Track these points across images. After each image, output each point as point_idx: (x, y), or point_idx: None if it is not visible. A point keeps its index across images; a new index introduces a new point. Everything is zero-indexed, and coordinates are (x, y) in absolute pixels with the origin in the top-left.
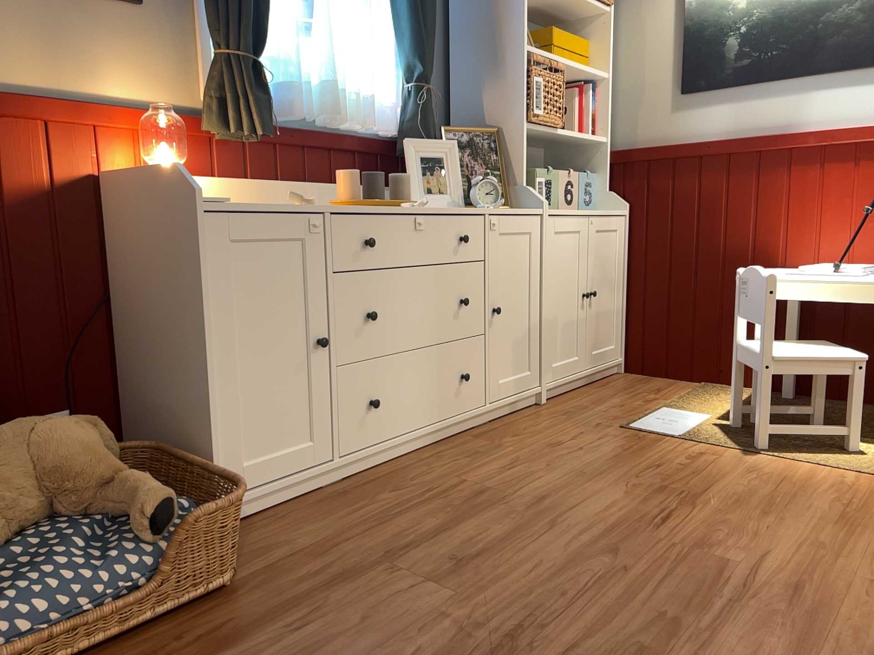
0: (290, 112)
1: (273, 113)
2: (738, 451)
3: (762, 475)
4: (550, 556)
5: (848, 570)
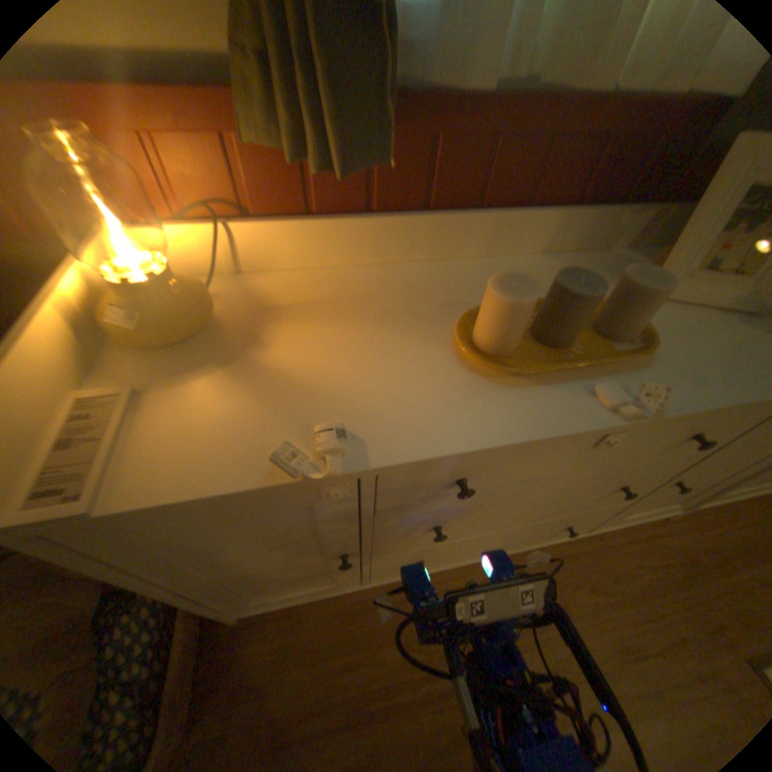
0: (464, 70)
1: (435, 65)
2: None
3: None
4: None
5: None
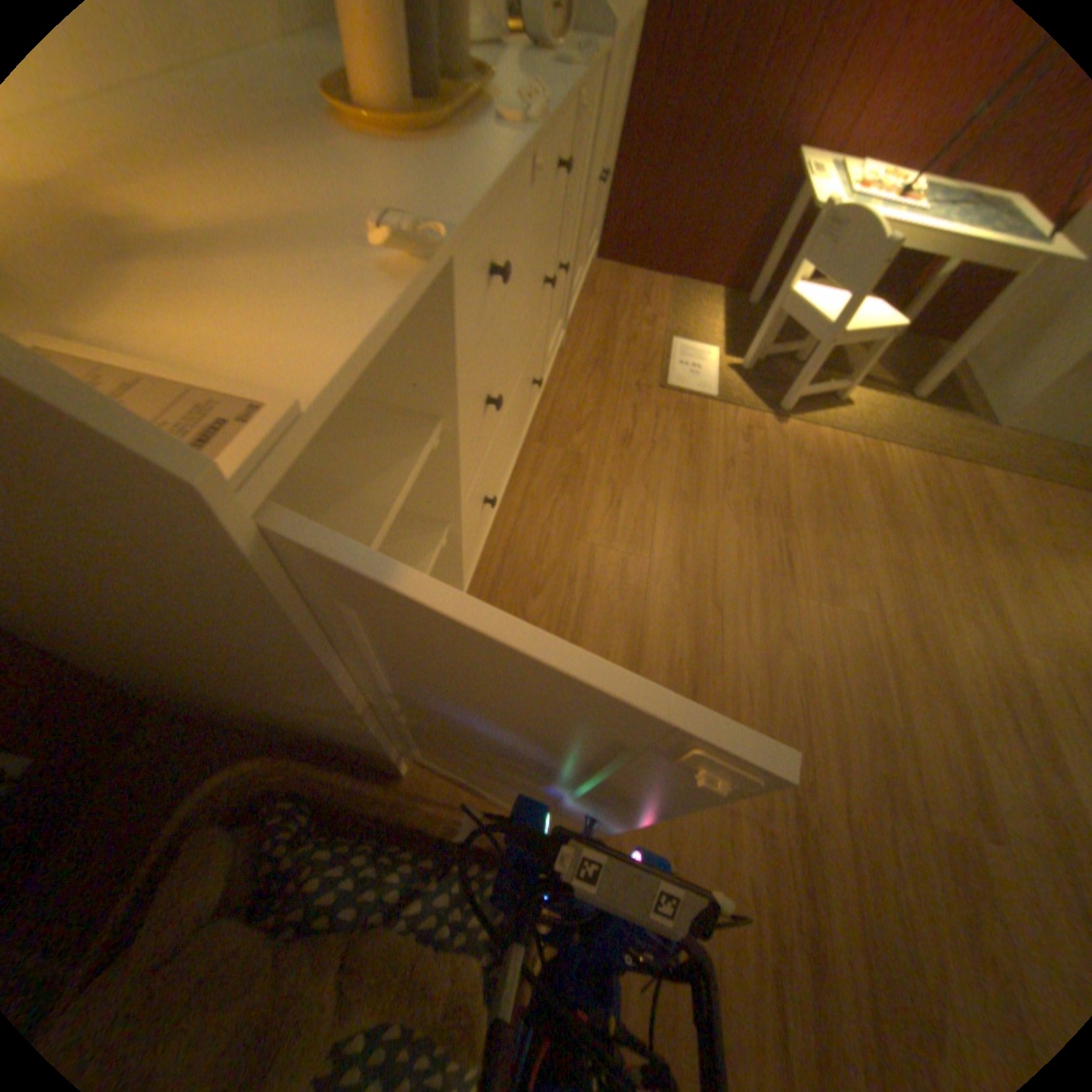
0: None
1: None
2: (770, 419)
3: (806, 457)
4: (746, 664)
5: (925, 597)
